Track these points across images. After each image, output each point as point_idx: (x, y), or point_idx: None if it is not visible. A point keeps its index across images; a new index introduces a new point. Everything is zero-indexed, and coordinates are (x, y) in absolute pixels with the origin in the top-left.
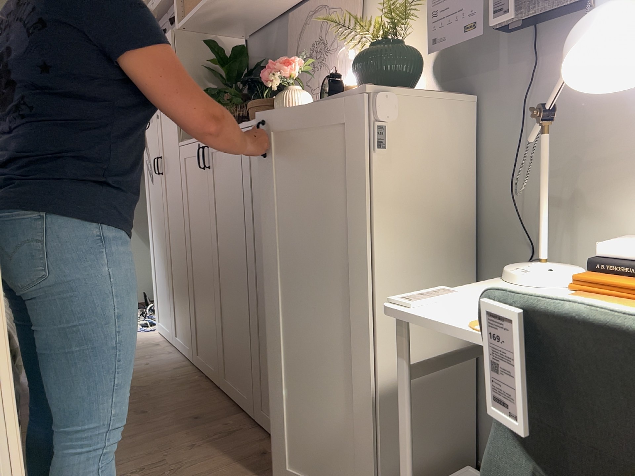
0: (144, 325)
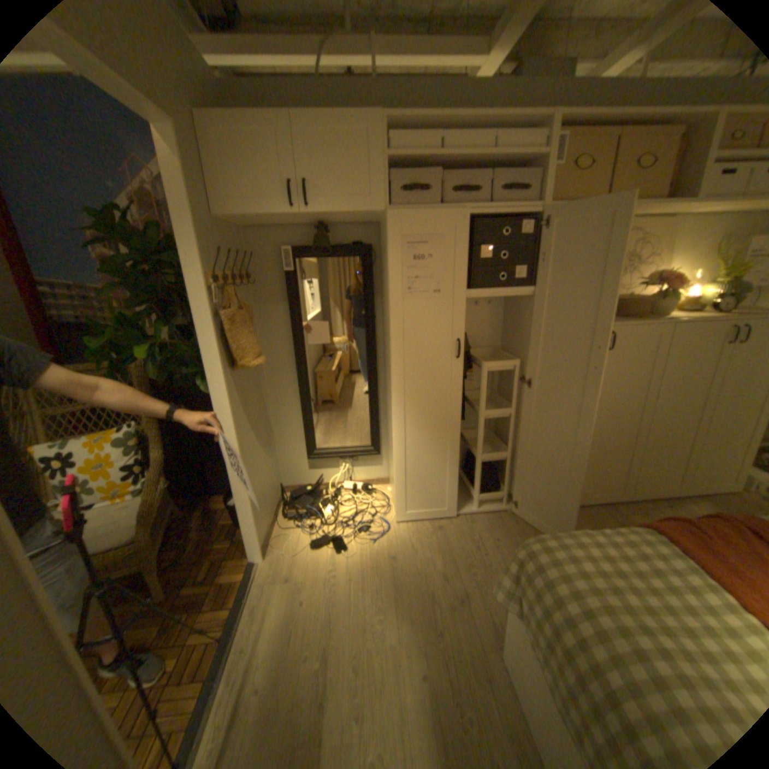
0: (359, 531)
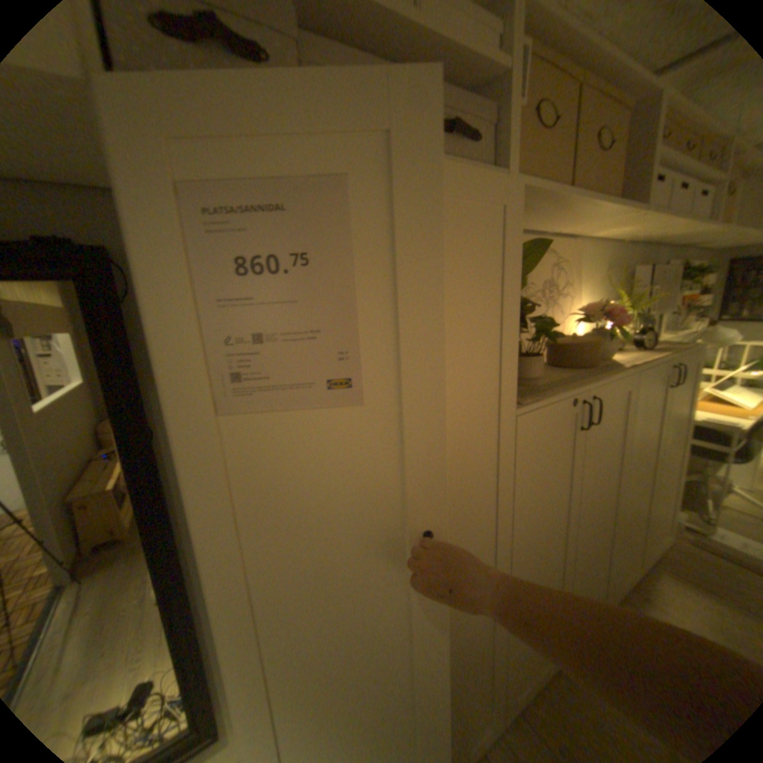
0: None
